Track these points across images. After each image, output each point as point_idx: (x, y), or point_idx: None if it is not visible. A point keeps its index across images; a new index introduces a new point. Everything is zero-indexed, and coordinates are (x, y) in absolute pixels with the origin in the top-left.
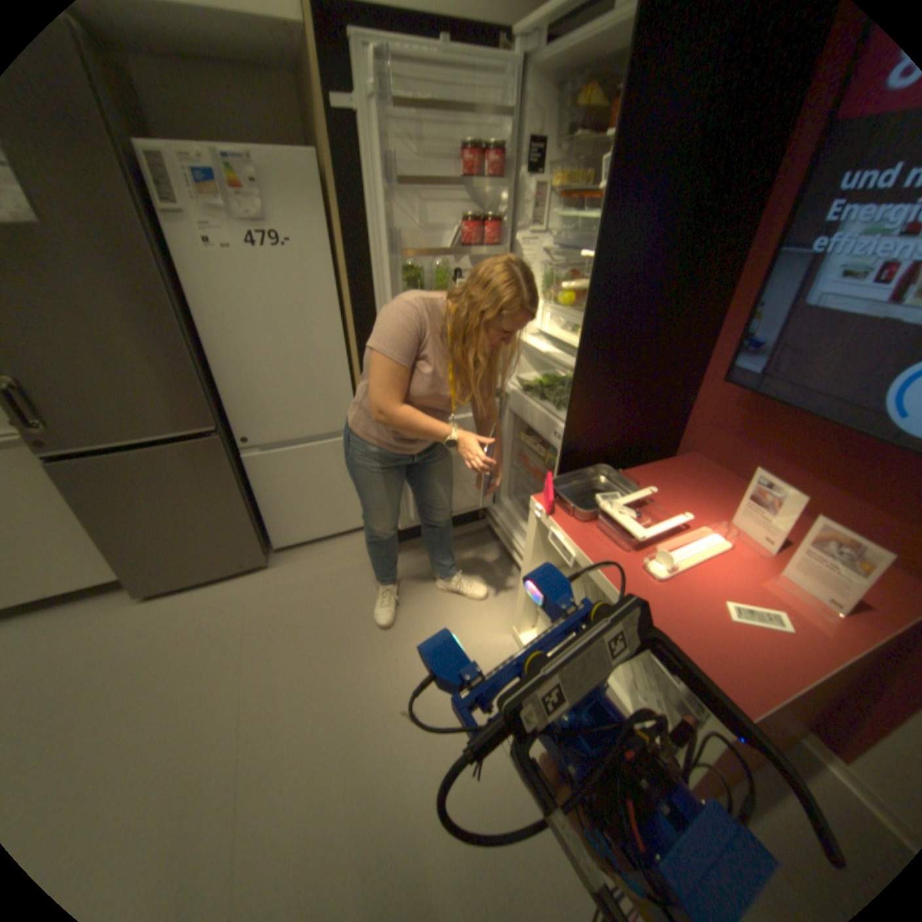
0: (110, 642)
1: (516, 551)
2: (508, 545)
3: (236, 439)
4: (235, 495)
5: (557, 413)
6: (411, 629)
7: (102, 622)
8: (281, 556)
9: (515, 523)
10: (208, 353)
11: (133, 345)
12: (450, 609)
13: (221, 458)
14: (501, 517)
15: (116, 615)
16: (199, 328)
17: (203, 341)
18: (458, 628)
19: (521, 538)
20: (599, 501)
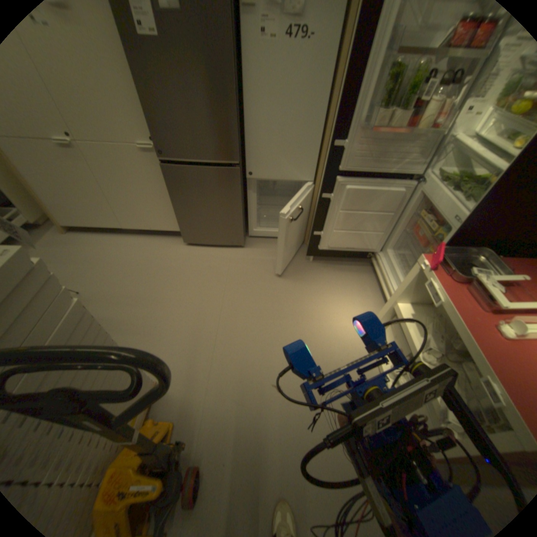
0: (174, 259)
1: (387, 284)
2: (382, 278)
3: (246, 172)
4: (239, 204)
5: (464, 202)
6: (310, 304)
7: (171, 249)
8: (251, 244)
9: (393, 267)
10: (245, 114)
11: (211, 101)
12: (335, 301)
13: (238, 181)
14: (383, 261)
15: (177, 247)
16: (244, 96)
17: (244, 105)
18: (336, 313)
19: (394, 278)
20: (478, 272)
